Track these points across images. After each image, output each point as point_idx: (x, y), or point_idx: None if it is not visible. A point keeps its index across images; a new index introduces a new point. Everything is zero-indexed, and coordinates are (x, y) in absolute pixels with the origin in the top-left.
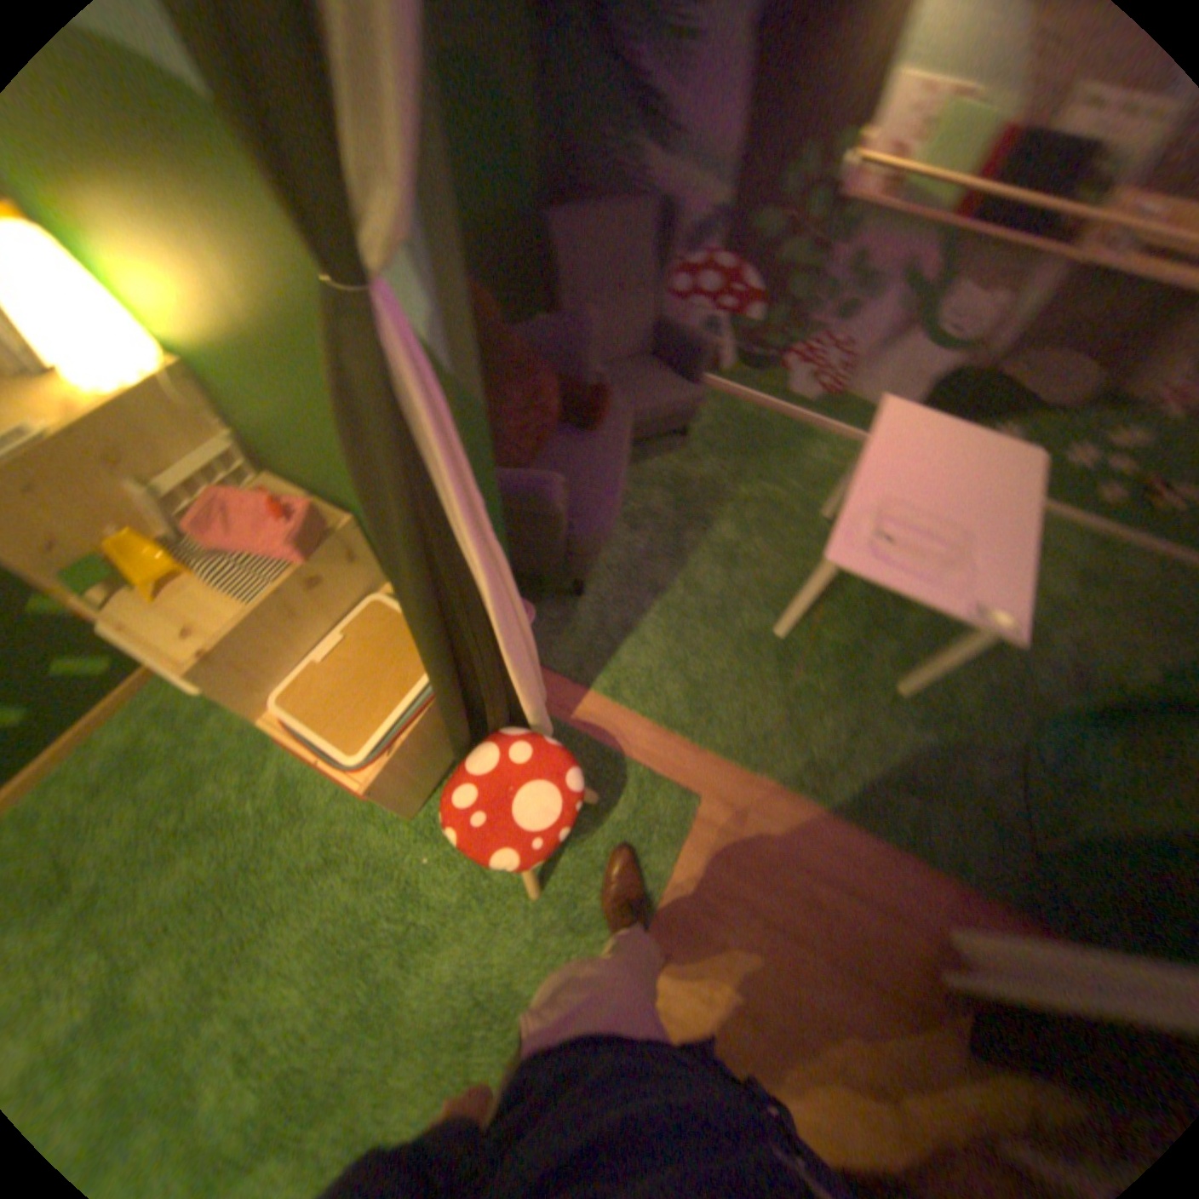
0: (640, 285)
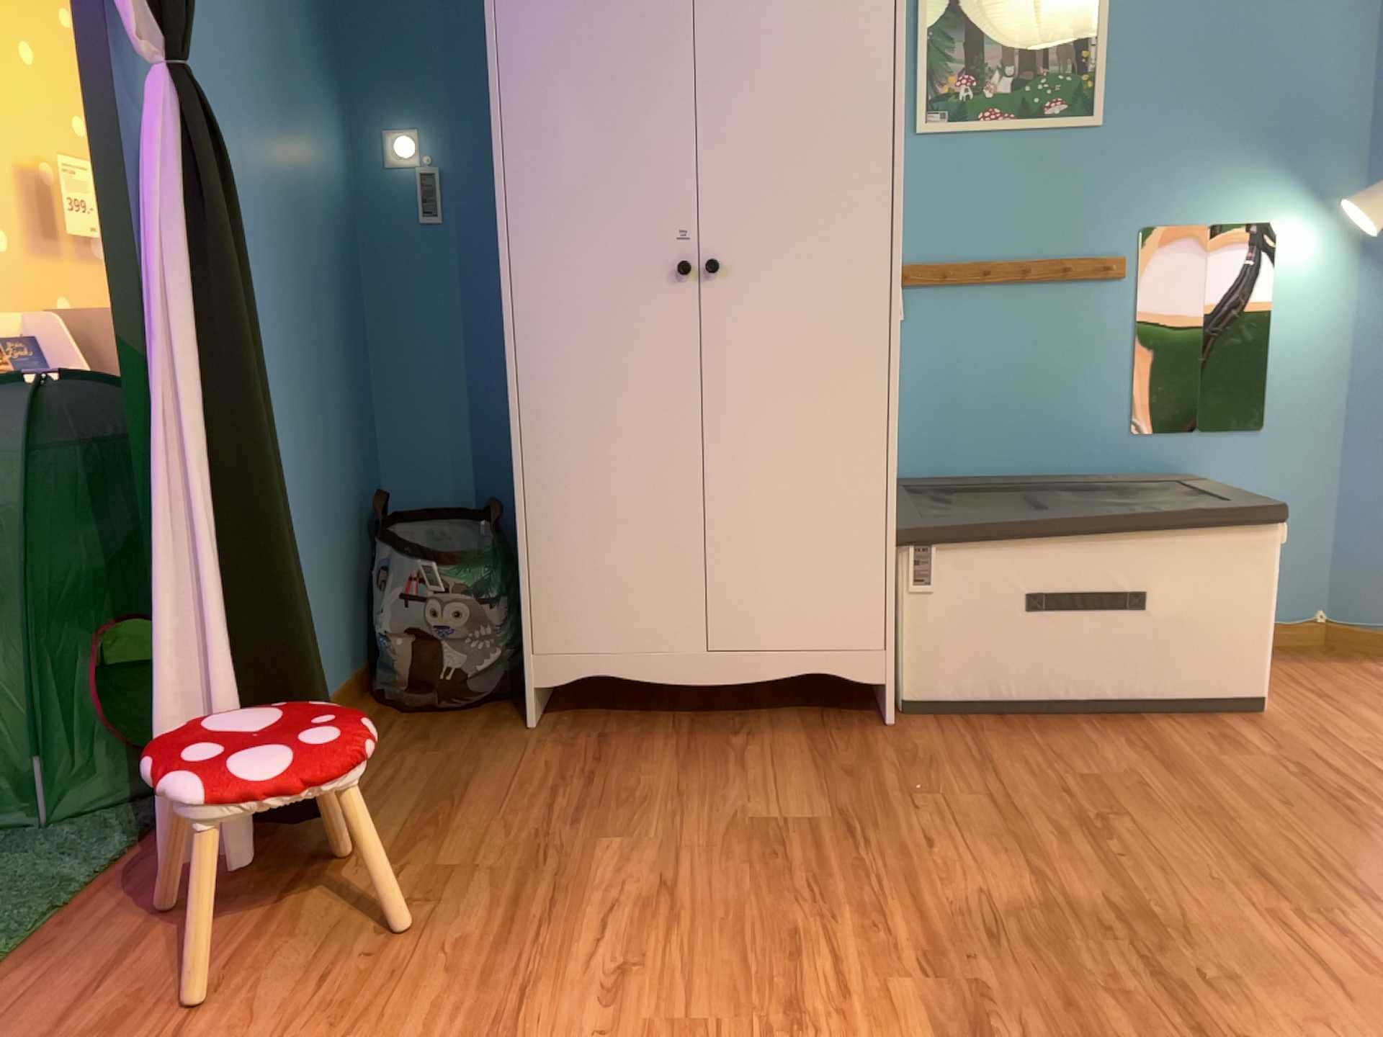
0: None
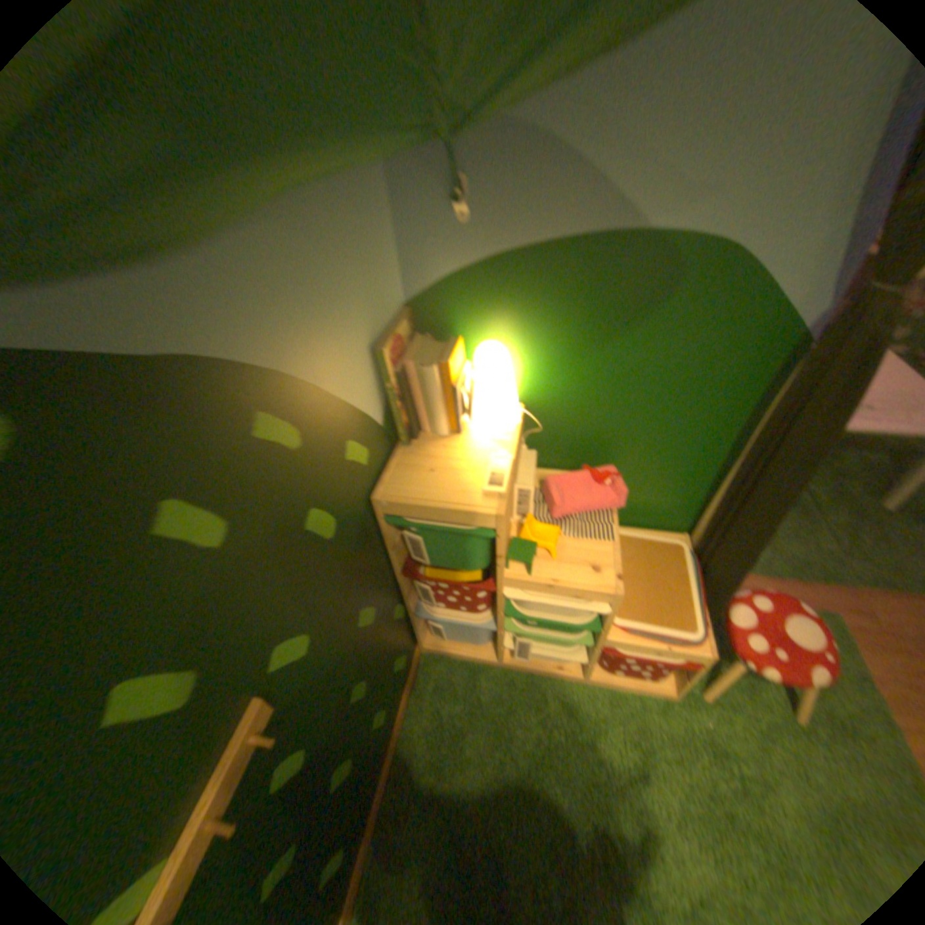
0: None
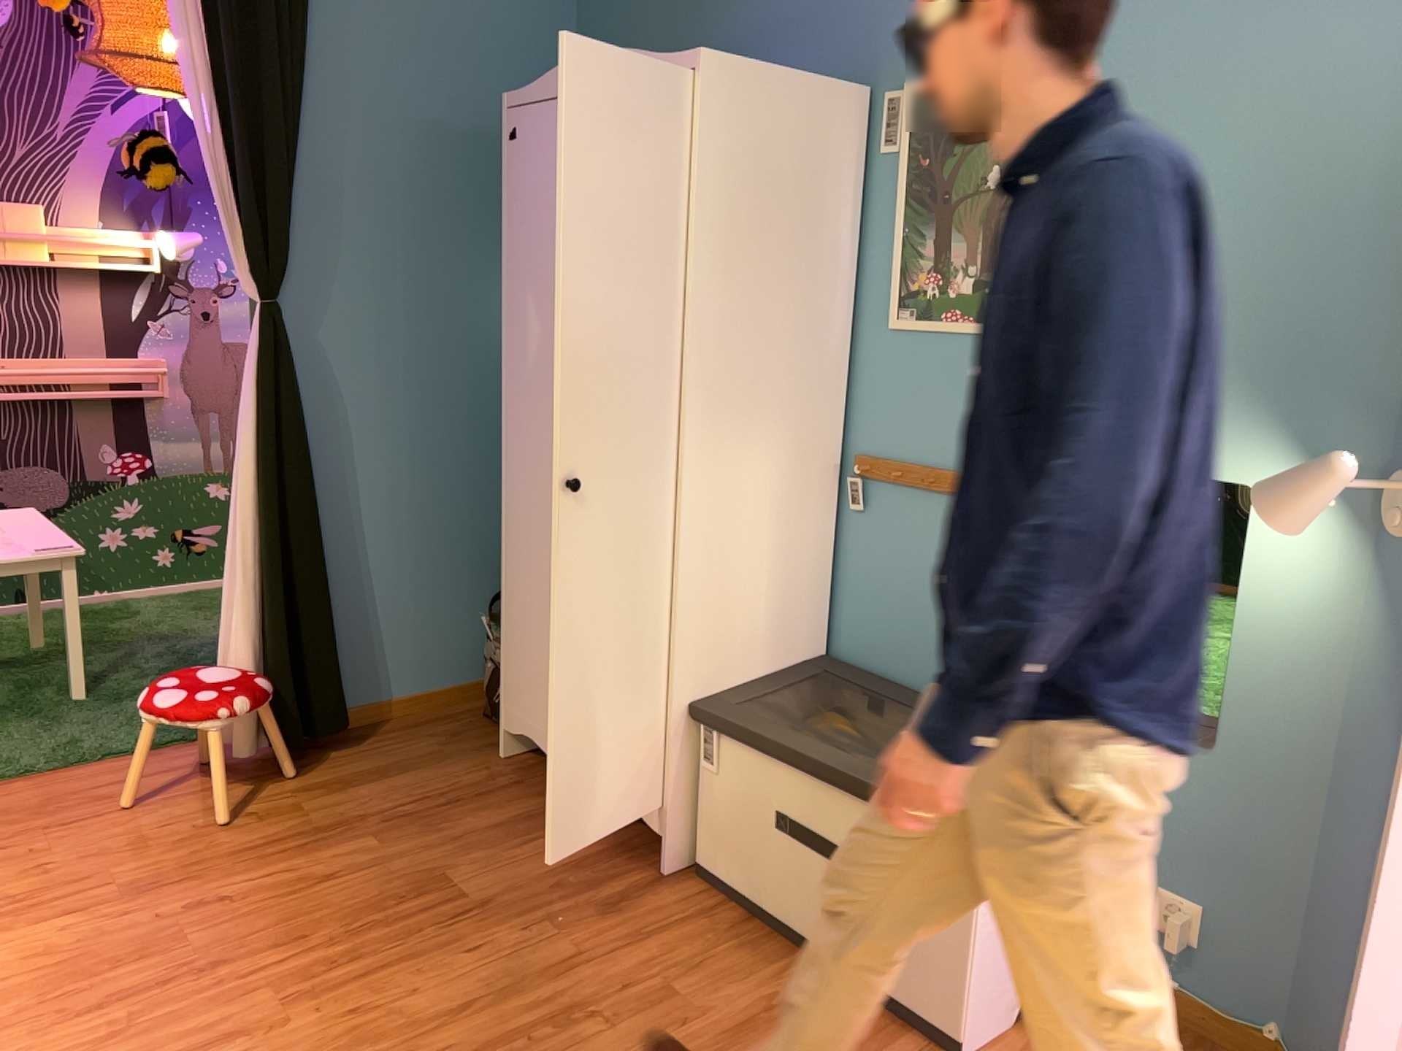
0: None
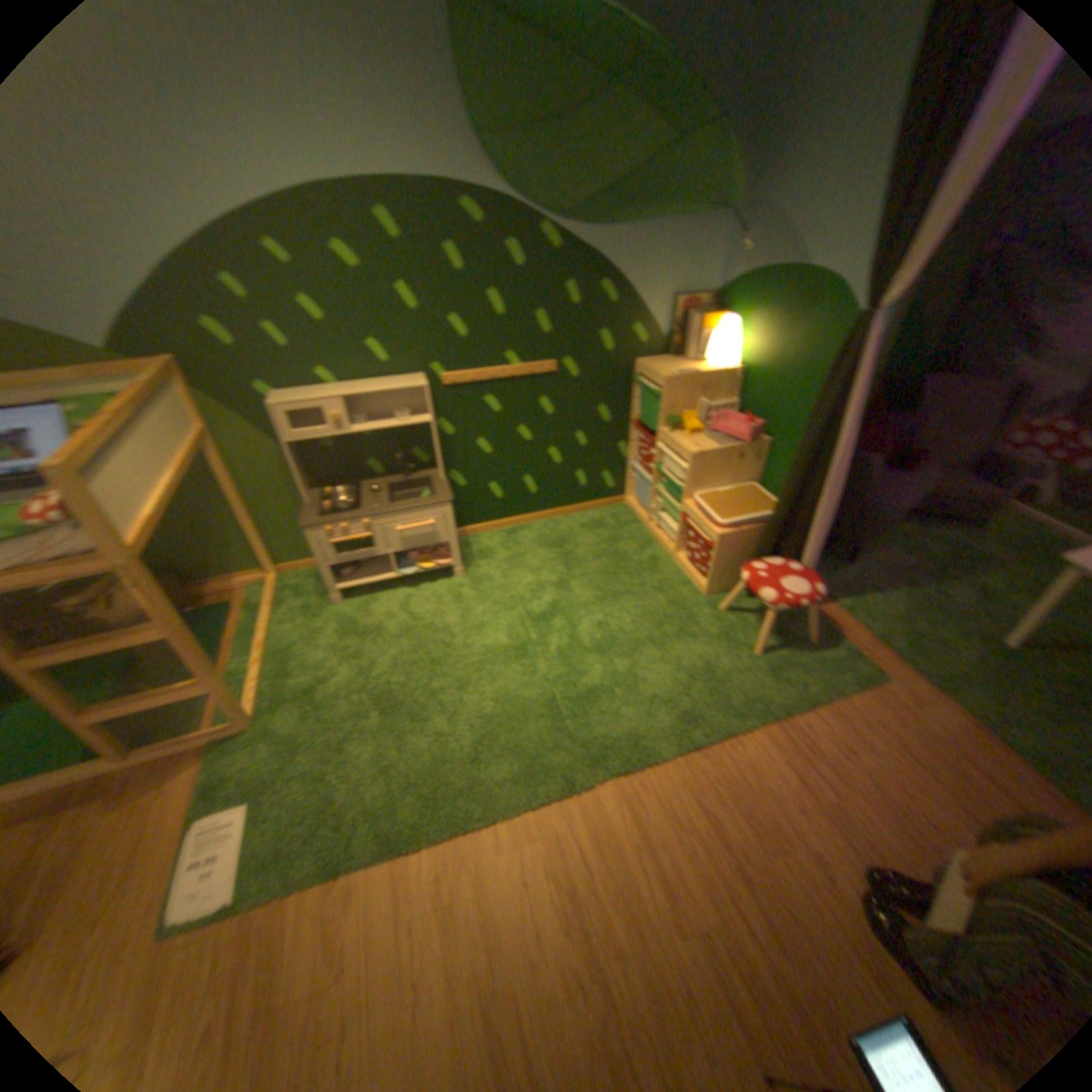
0: (982, 427)
